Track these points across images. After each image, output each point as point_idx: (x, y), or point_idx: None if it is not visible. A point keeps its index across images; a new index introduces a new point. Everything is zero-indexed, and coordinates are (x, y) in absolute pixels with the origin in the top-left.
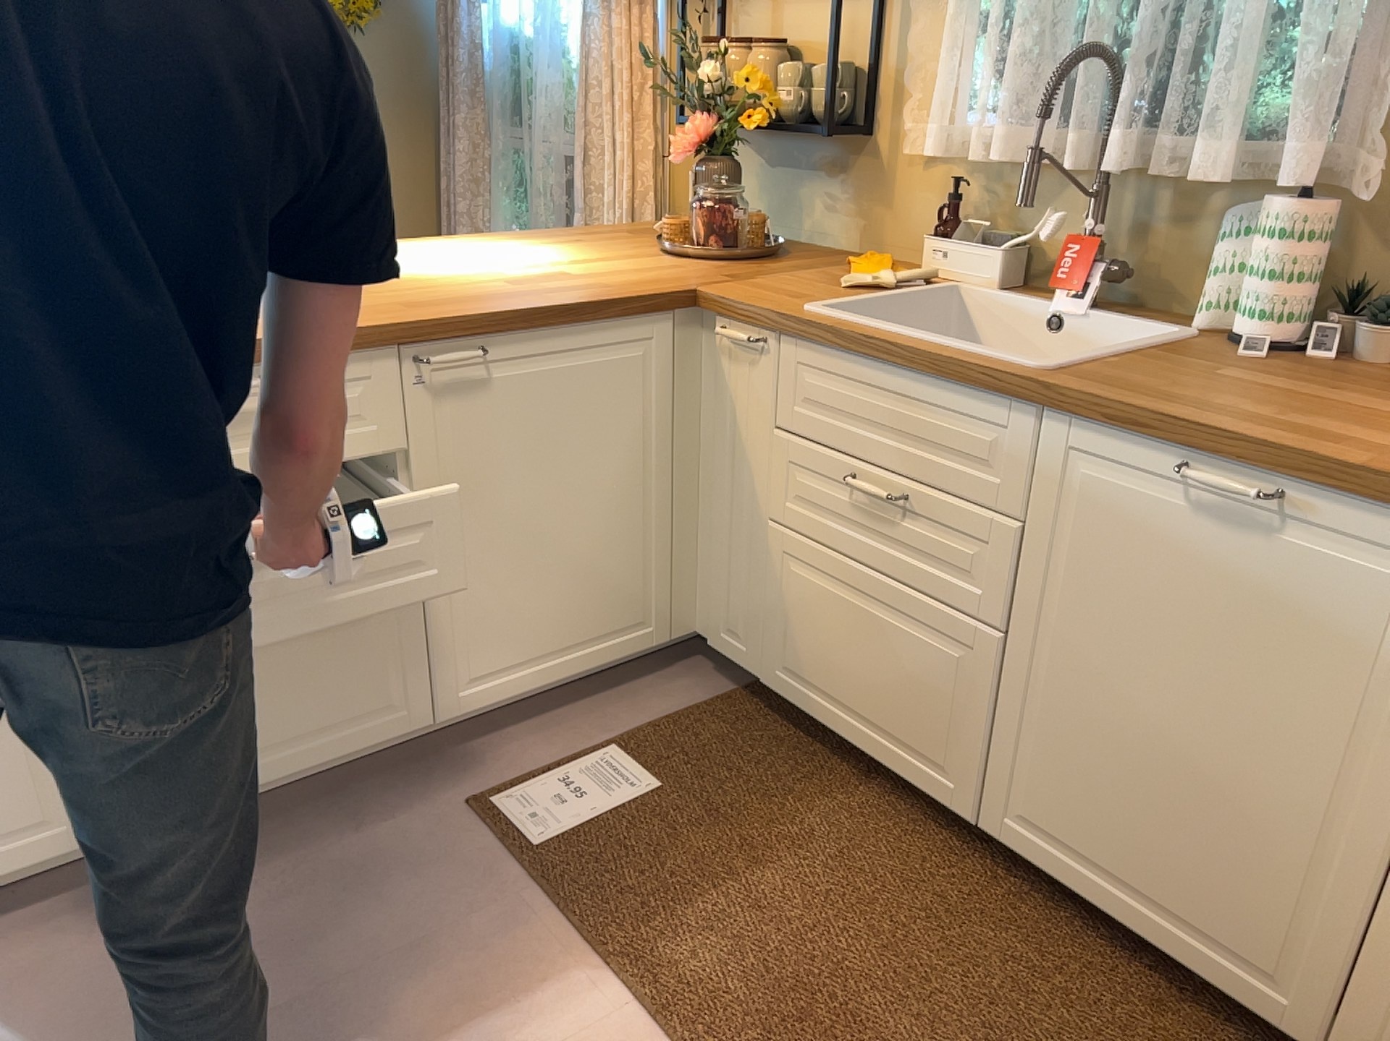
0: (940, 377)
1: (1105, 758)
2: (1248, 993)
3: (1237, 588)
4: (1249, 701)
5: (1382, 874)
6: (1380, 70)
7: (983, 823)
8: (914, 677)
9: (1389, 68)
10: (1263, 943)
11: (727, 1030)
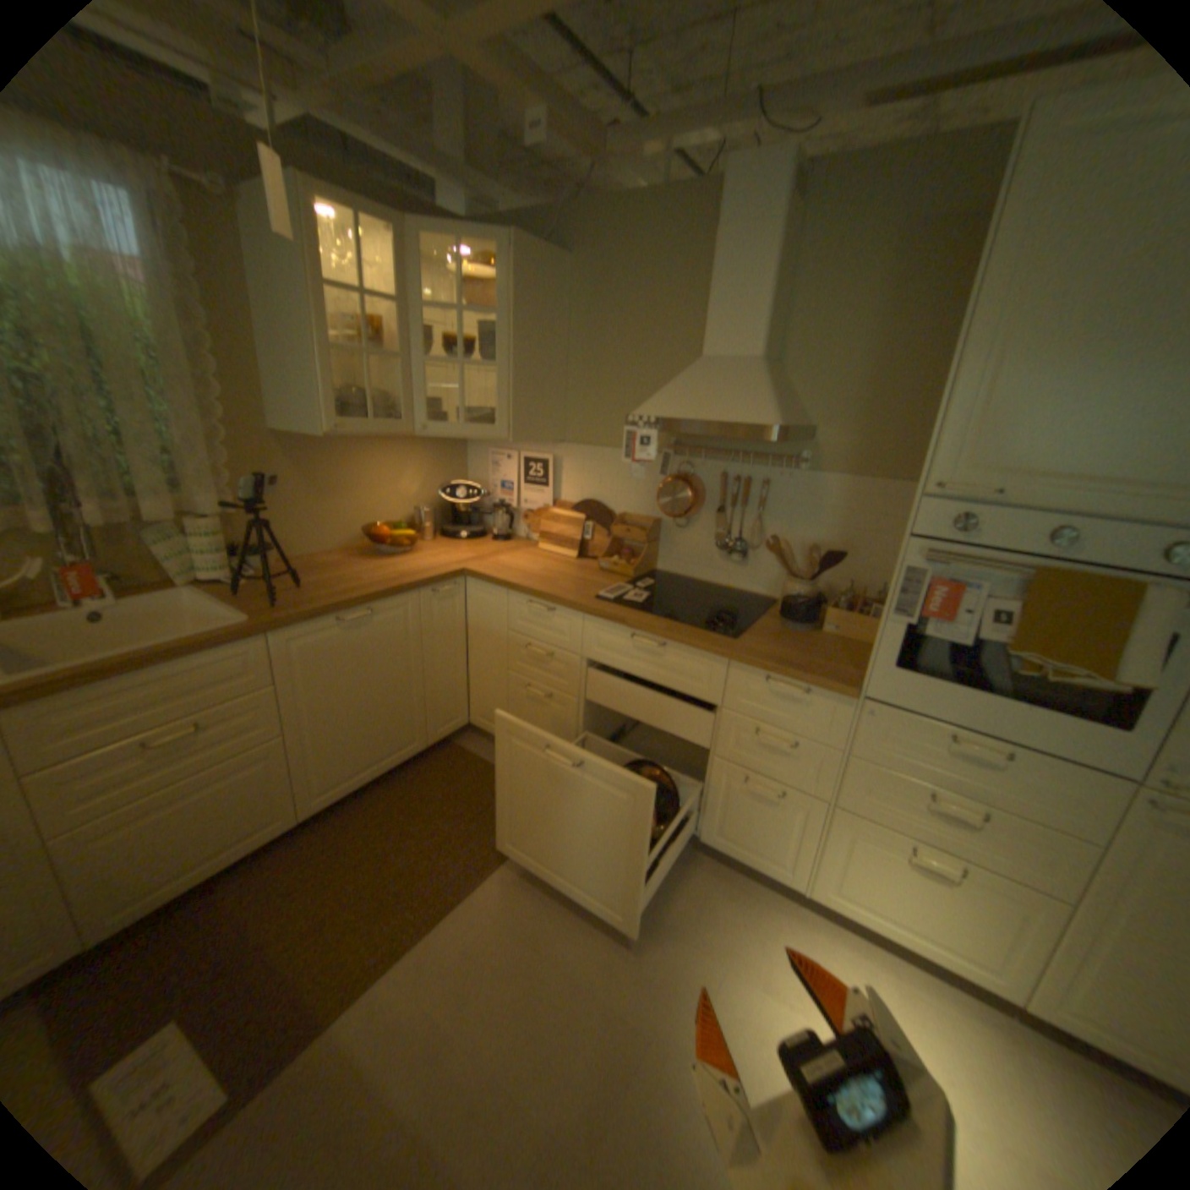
0: (195, 656)
1: (344, 738)
2: (408, 756)
3: (366, 647)
4: (380, 676)
5: (424, 689)
6: (198, 462)
7: (296, 824)
8: (237, 805)
9: (201, 461)
10: (407, 737)
11: (403, 928)
